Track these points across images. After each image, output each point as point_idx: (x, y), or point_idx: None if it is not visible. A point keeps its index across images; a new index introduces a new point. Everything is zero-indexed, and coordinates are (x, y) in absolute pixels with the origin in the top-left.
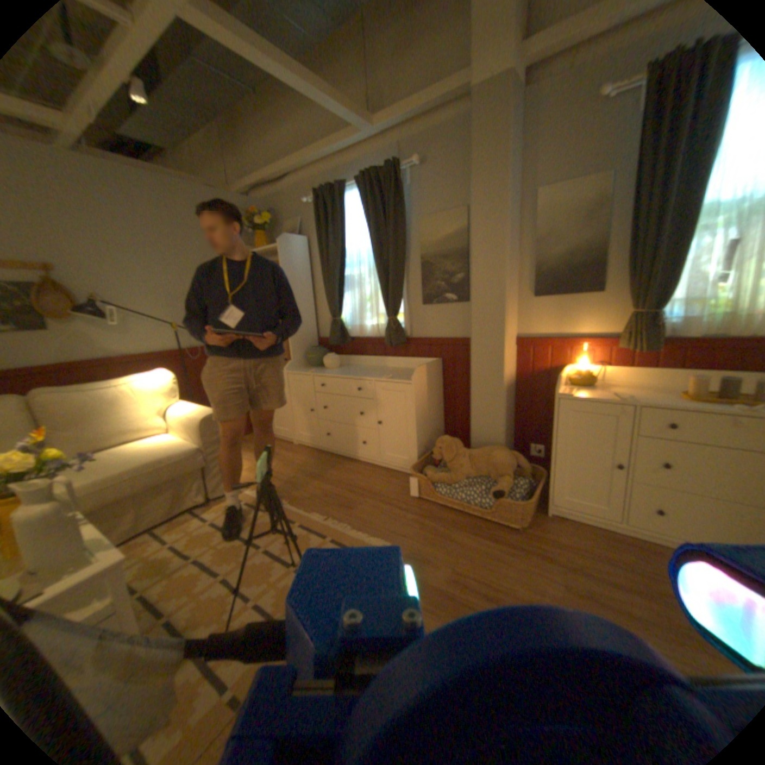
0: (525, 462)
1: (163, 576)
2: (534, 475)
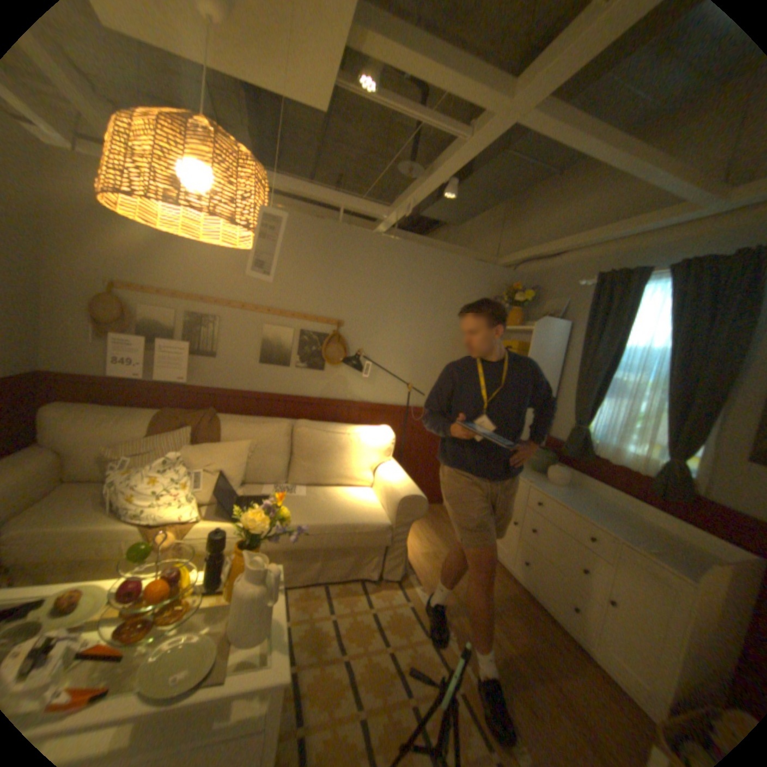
0: None
1: (319, 662)
2: None
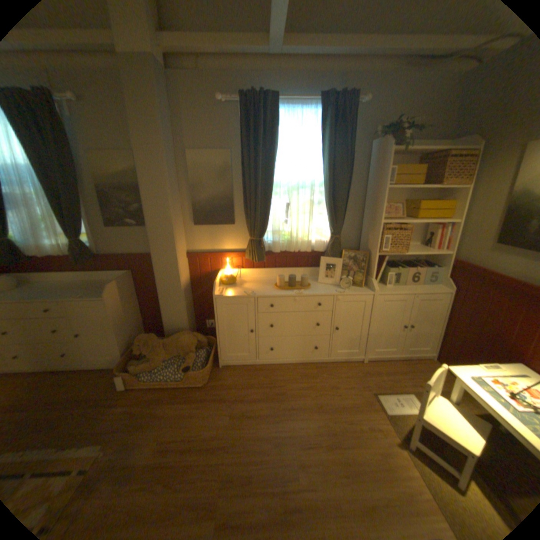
0: (202, 338)
1: None
2: (208, 343)
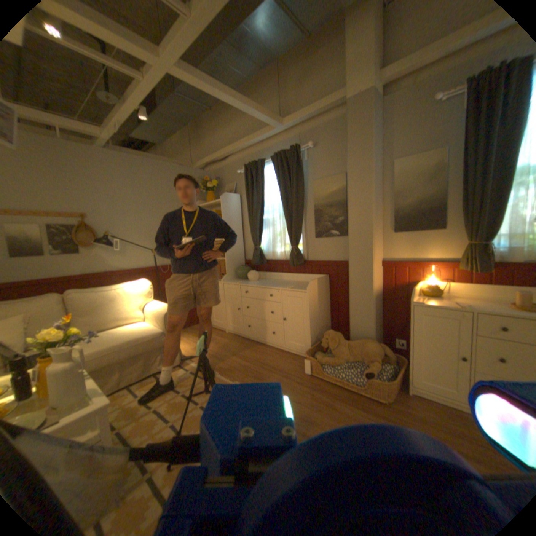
0: (390, 352)
1: (132, 419)
2: (398, 363)
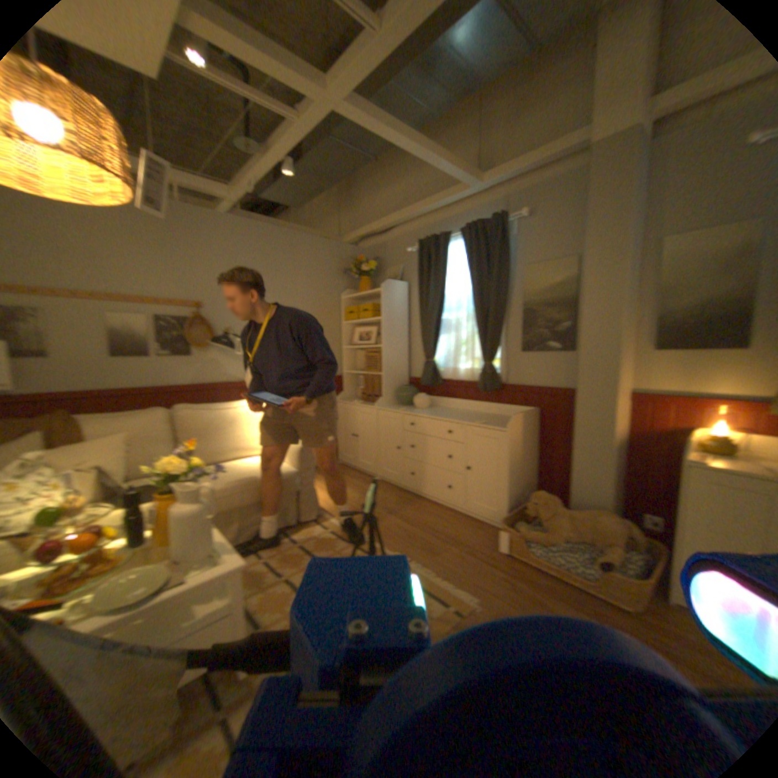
0: (640, 534)
1: (260, 589)
2: (650, 551)
